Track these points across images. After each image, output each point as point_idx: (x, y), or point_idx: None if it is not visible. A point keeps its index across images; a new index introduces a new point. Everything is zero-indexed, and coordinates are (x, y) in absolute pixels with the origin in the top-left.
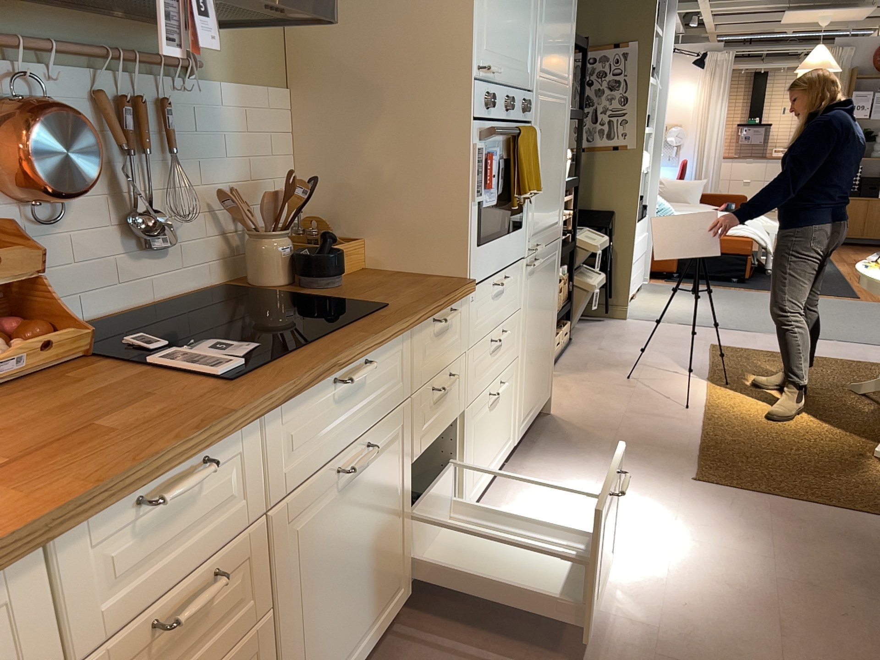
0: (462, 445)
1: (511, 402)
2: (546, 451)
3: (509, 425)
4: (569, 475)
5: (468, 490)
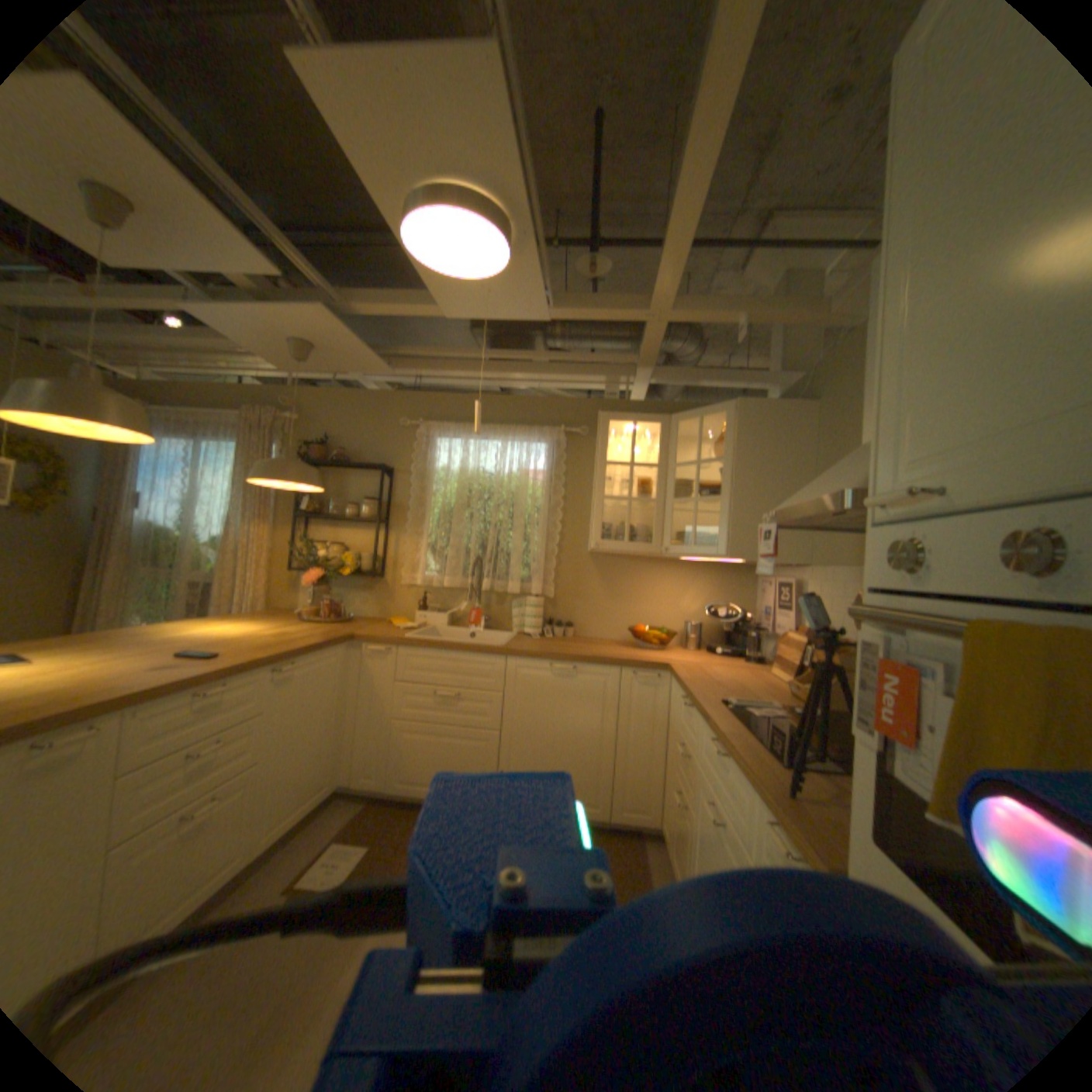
0: None
1: None
2: None
3: None
4: None
5: None
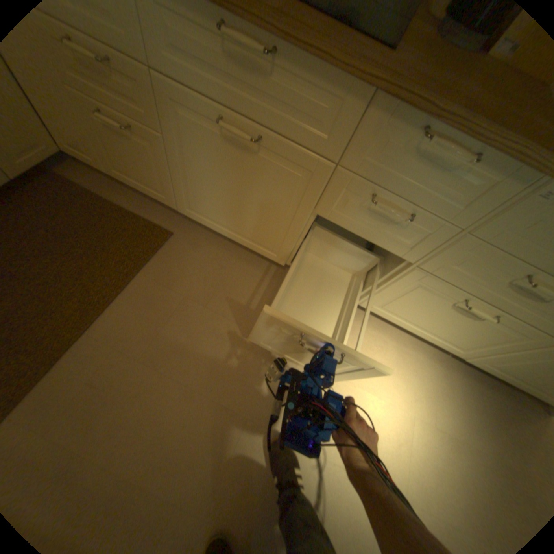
0: (390, 278)
1: (496, 343)
2: (481, 397)
3: (473, 347)
4: (450, 411)
5: (376, 303)
